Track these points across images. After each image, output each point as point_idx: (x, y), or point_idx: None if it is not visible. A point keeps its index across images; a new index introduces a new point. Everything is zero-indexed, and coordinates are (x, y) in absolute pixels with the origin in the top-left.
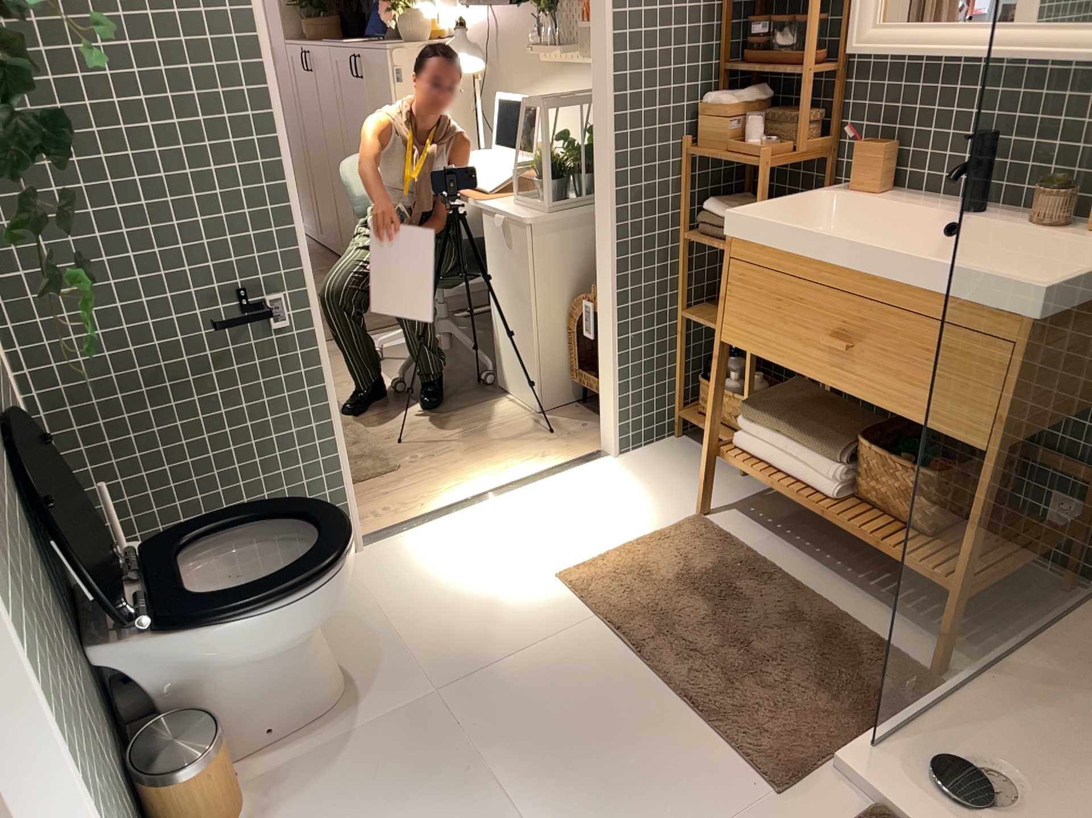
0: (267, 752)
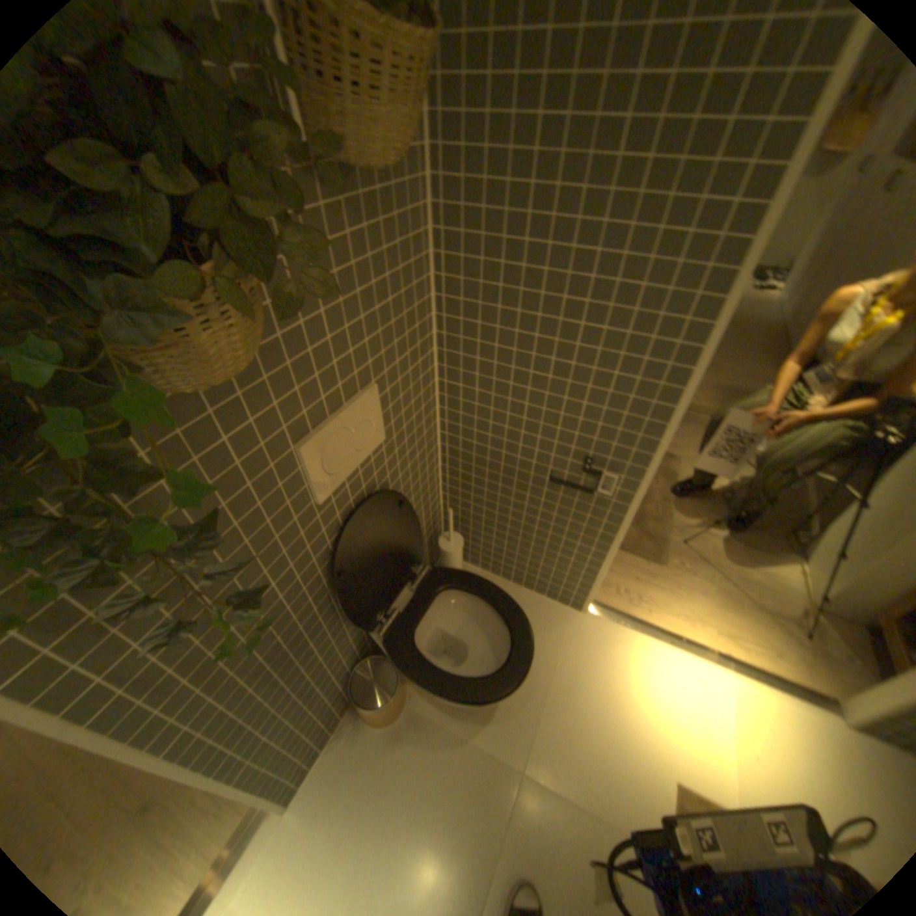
0: (429, 700)
